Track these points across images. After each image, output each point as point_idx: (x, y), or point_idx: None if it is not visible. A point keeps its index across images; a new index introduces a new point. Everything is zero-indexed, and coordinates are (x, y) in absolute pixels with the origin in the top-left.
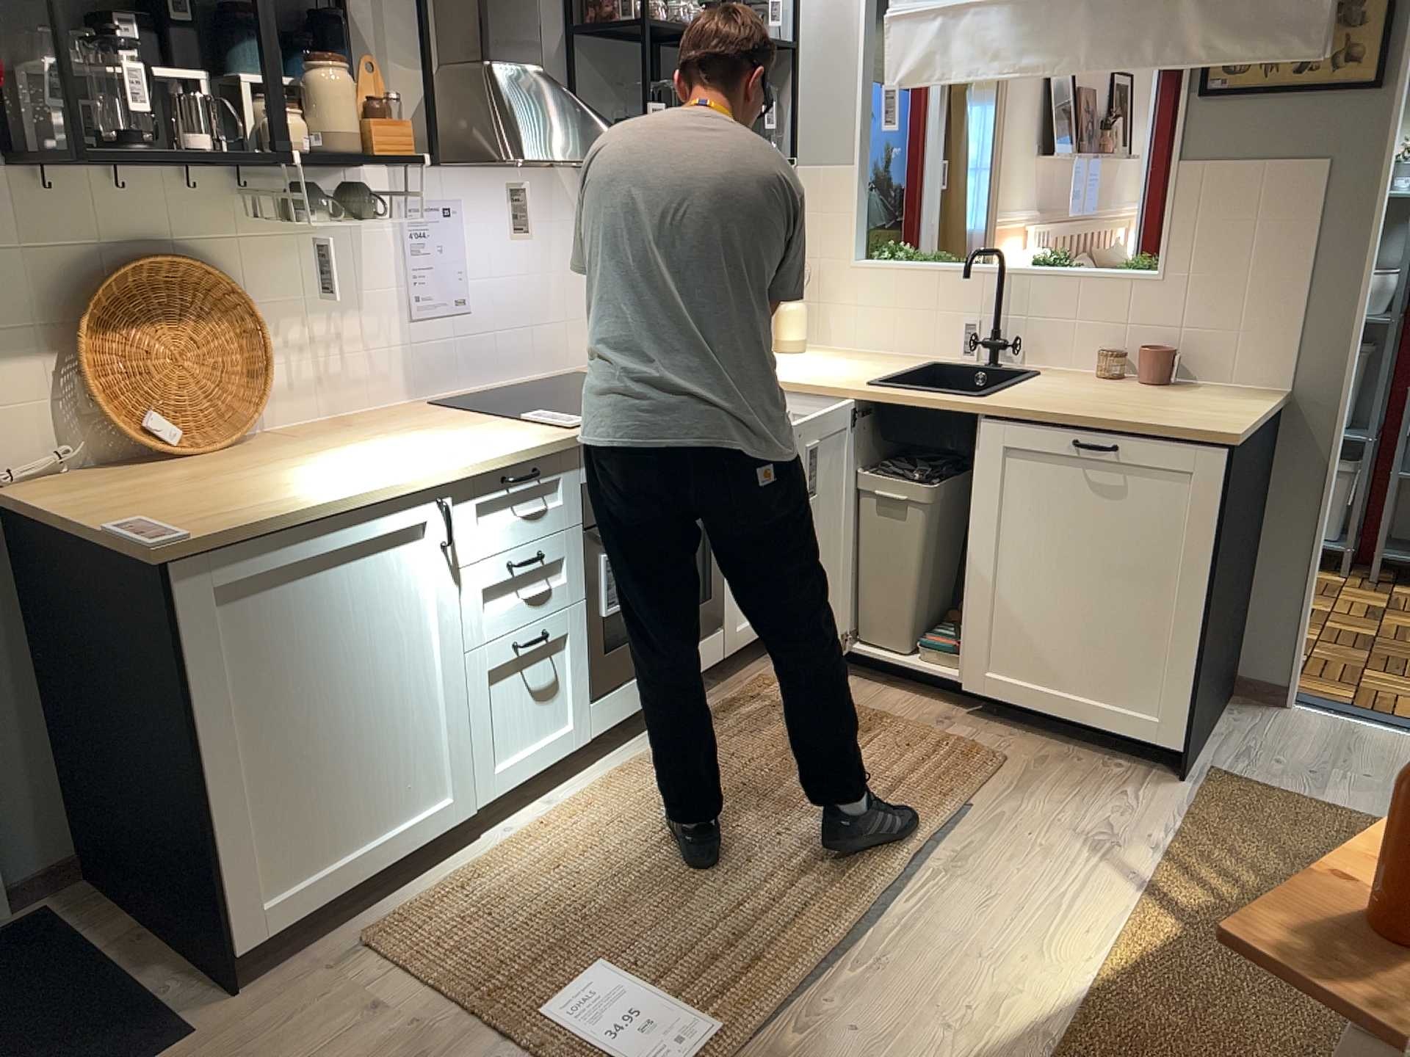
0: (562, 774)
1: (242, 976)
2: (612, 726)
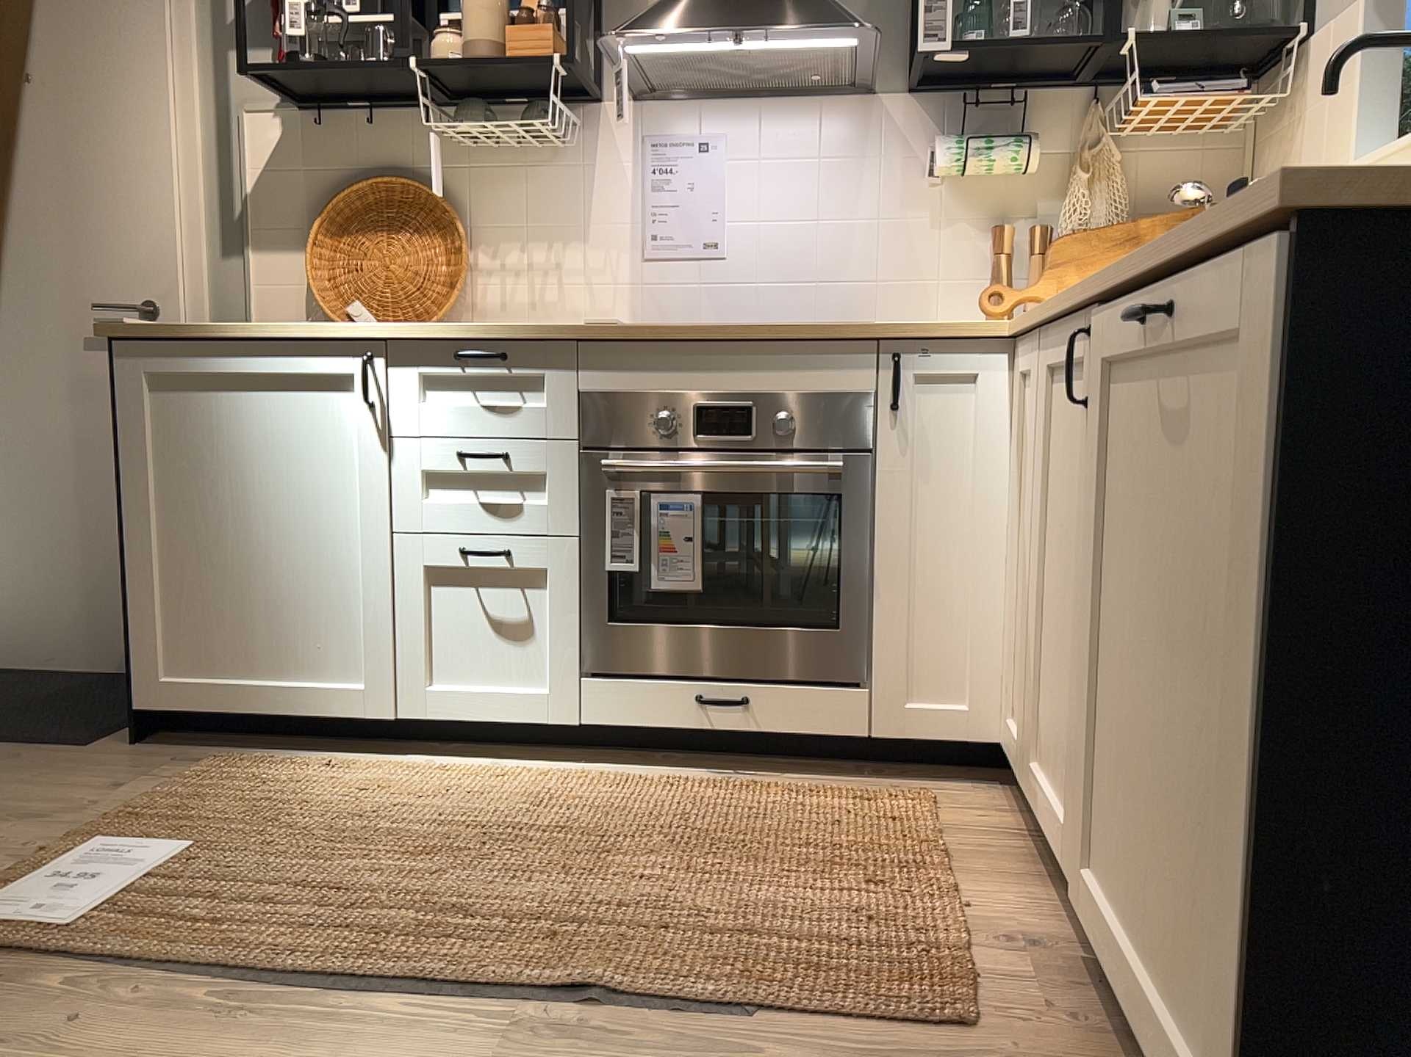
0: (558, 758)
1: (158, 740)
2: (616, 724)
